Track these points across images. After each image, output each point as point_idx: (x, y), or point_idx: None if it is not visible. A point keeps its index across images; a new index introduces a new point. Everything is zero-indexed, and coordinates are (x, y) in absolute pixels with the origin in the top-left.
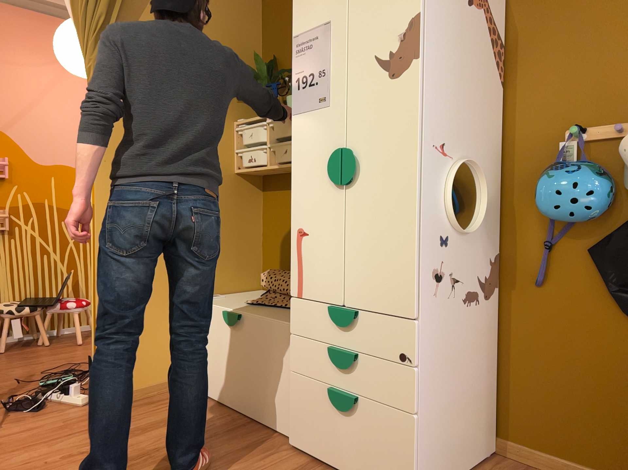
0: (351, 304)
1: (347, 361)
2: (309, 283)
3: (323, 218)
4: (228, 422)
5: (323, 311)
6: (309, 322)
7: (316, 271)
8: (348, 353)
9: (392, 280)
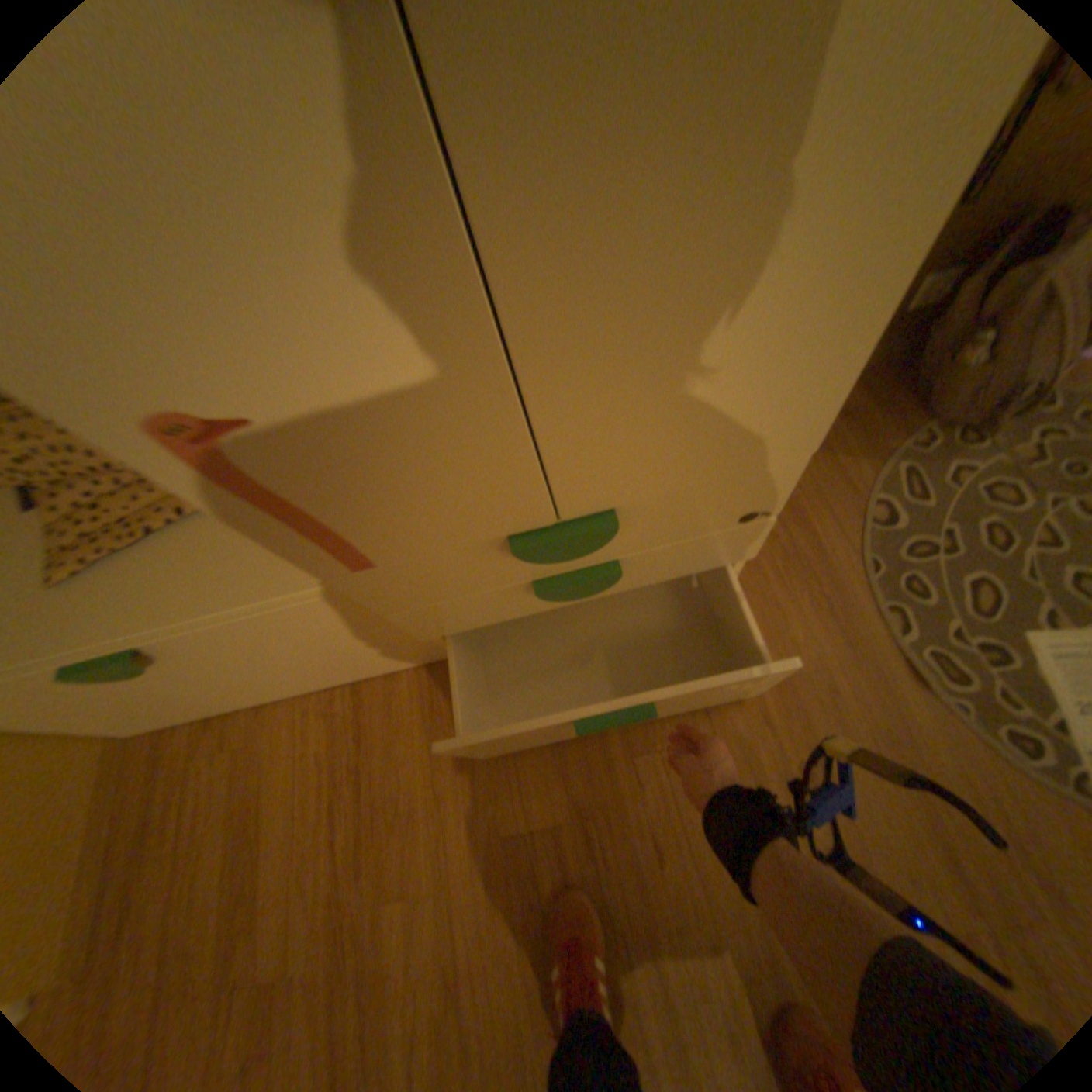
0: (583, 507)
1: (601, 582)
2: (383, 533)
3: (298, 317)
4: (326, 724)
5: (475, 552)
6: (436, 581)
7: (398, 501)
8: (599, 575)
9: (756, 404)
